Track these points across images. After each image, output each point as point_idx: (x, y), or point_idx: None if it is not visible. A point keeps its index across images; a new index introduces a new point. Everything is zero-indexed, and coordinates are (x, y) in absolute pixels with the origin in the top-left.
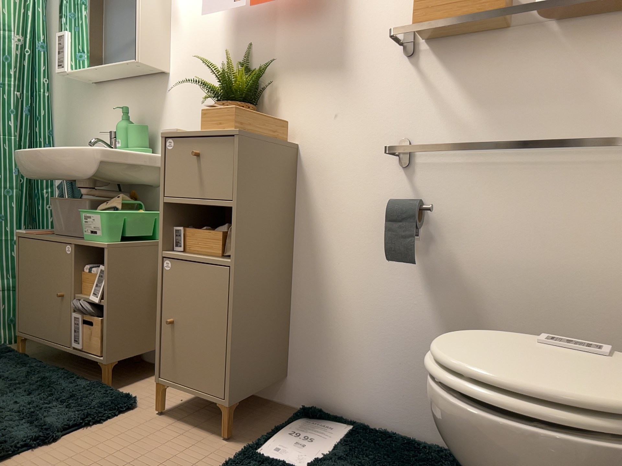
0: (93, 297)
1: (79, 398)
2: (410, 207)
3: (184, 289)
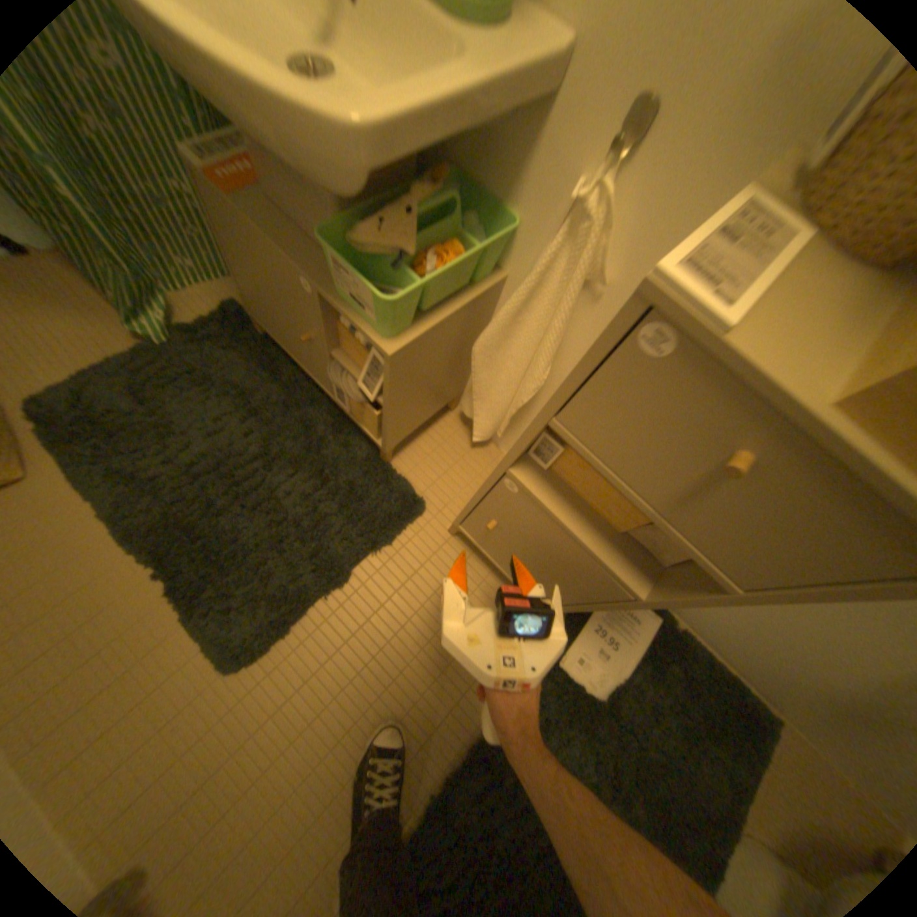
0: (367, 388)
1: (362, 497)
2: None
3: (535, 527)
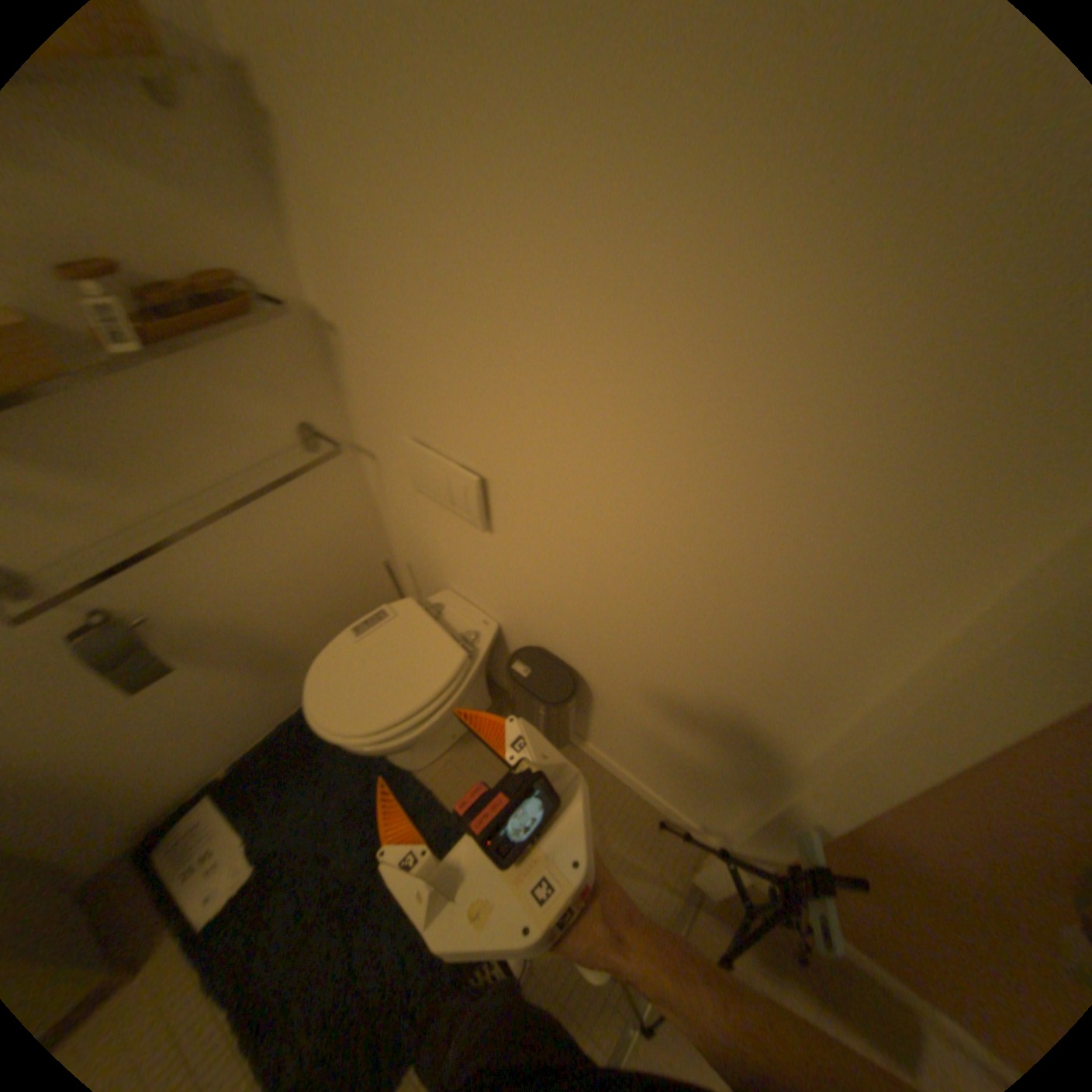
0: None
1: None
2: (117, 645)
3: None
